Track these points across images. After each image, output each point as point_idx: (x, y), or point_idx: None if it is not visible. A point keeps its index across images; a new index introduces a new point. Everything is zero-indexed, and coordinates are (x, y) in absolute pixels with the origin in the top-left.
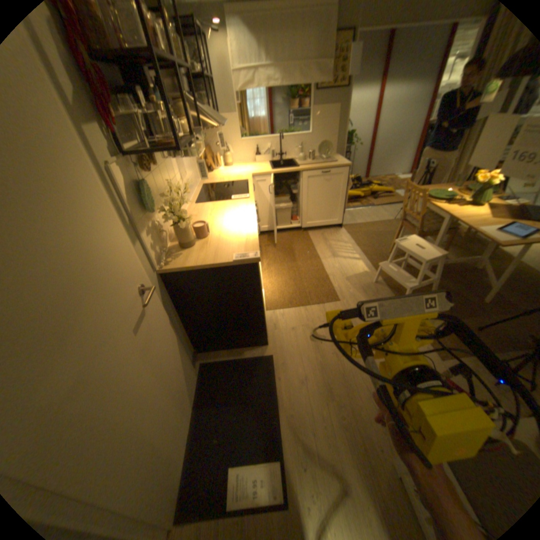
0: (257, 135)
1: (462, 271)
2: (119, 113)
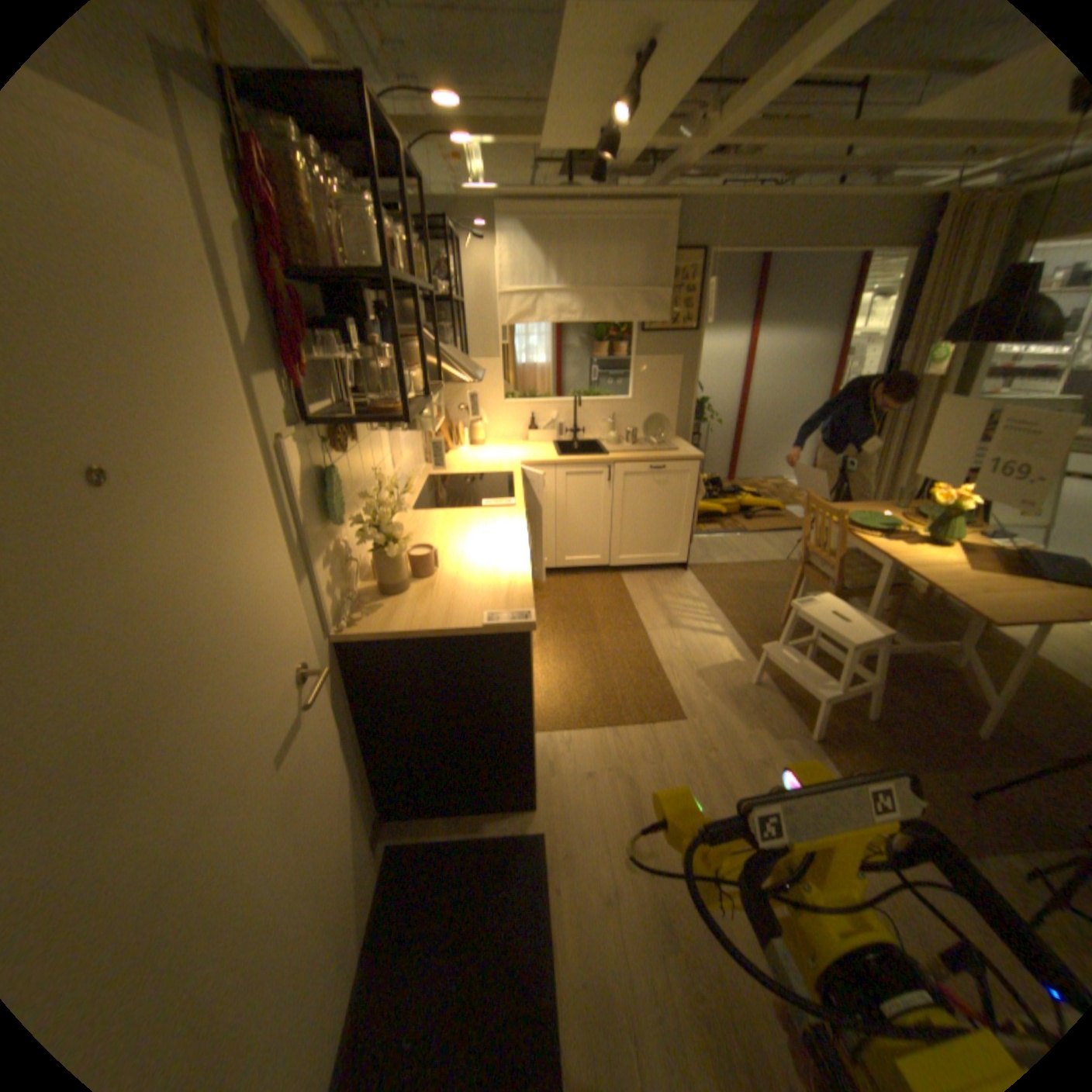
0: (534, 397)
1: (927, 670)
2: (314, 357)
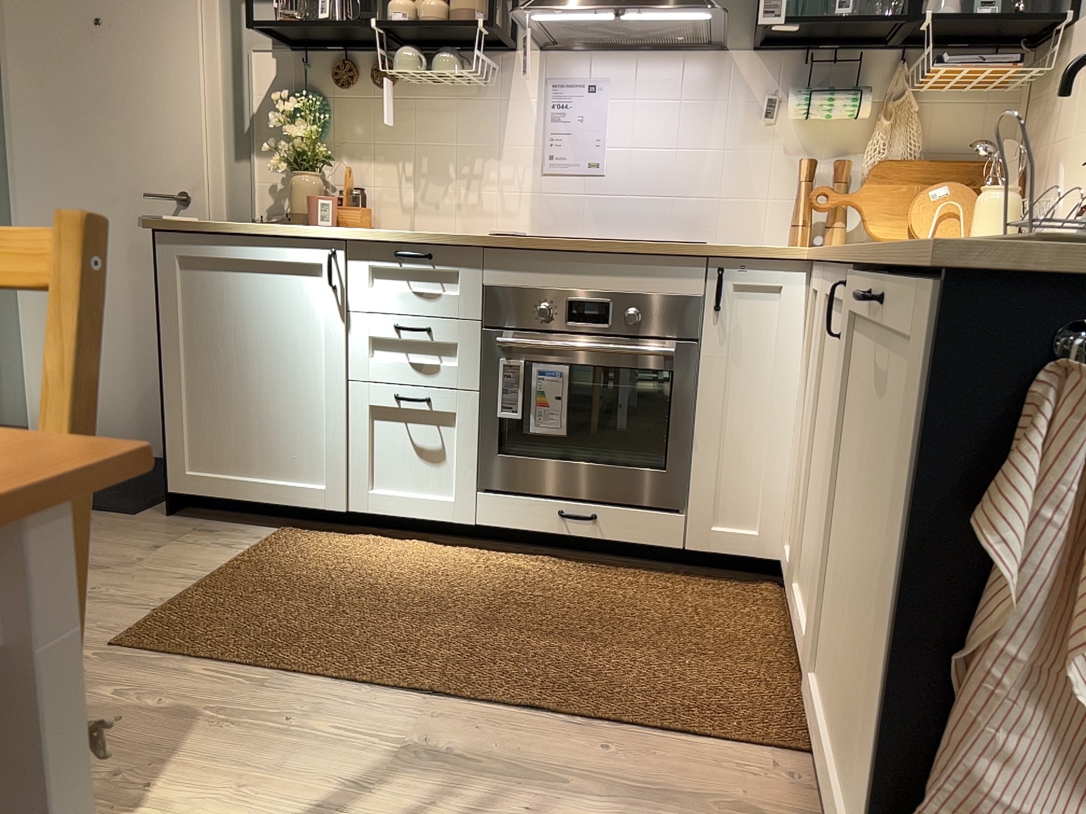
0: None
1: None
2: None
